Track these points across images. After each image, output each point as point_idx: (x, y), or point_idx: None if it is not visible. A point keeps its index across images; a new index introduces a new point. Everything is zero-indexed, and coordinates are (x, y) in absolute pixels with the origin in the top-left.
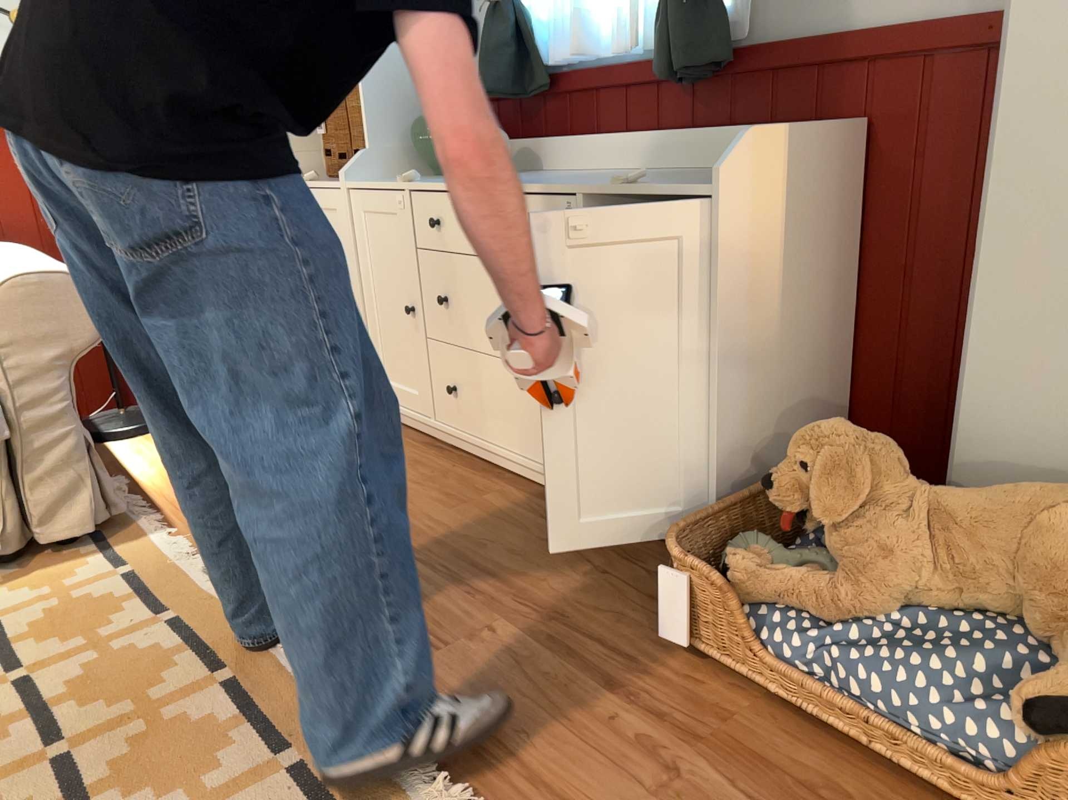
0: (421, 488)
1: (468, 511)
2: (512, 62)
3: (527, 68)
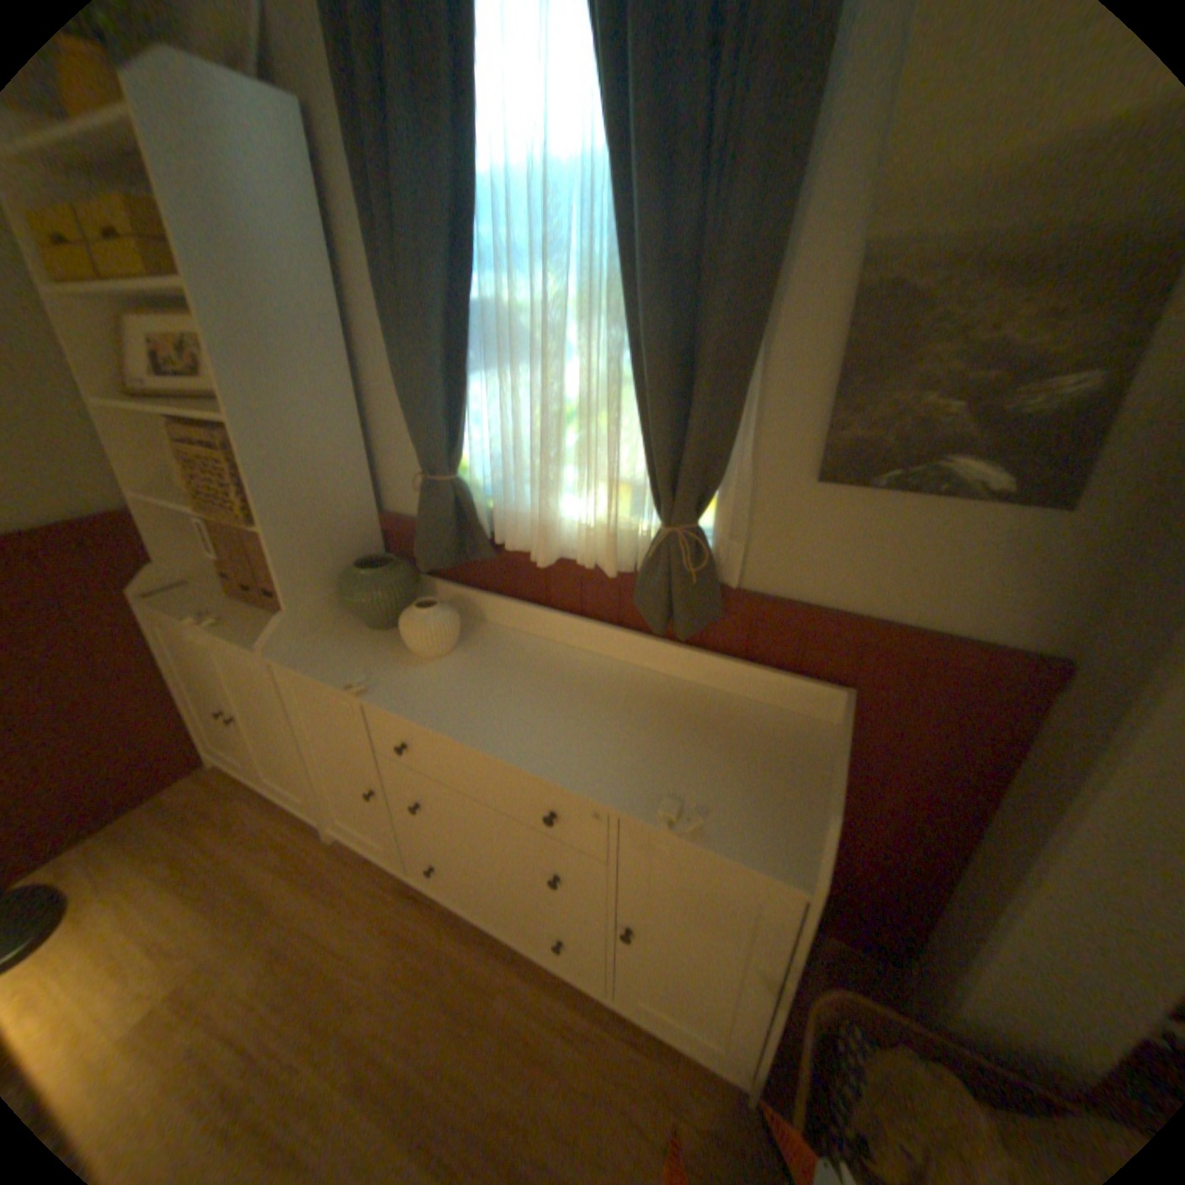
0: (421, 1002)
1: (486, 1043)
2: (458, 534)
3: (470, 530)
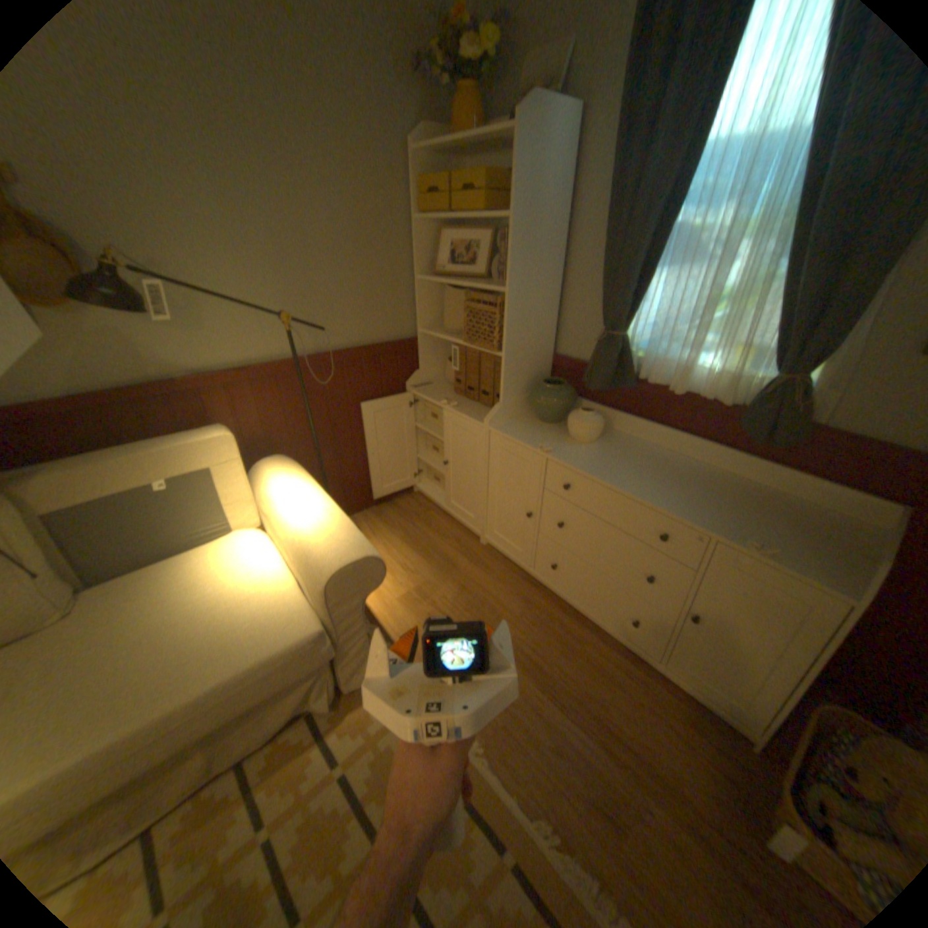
0: (543, 632)
1: (582, 663)
2: (616, 370)
3: (621, 369)
